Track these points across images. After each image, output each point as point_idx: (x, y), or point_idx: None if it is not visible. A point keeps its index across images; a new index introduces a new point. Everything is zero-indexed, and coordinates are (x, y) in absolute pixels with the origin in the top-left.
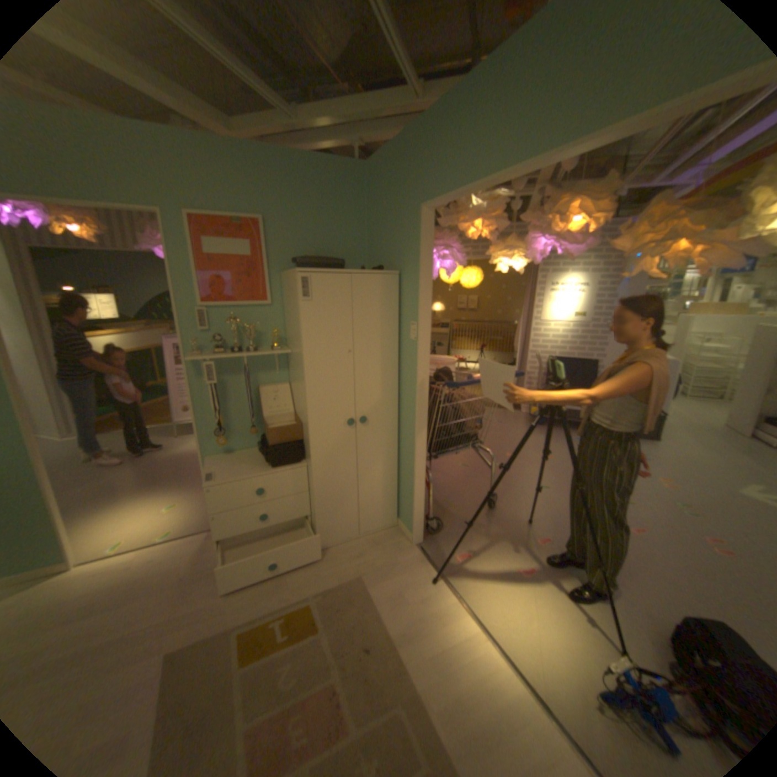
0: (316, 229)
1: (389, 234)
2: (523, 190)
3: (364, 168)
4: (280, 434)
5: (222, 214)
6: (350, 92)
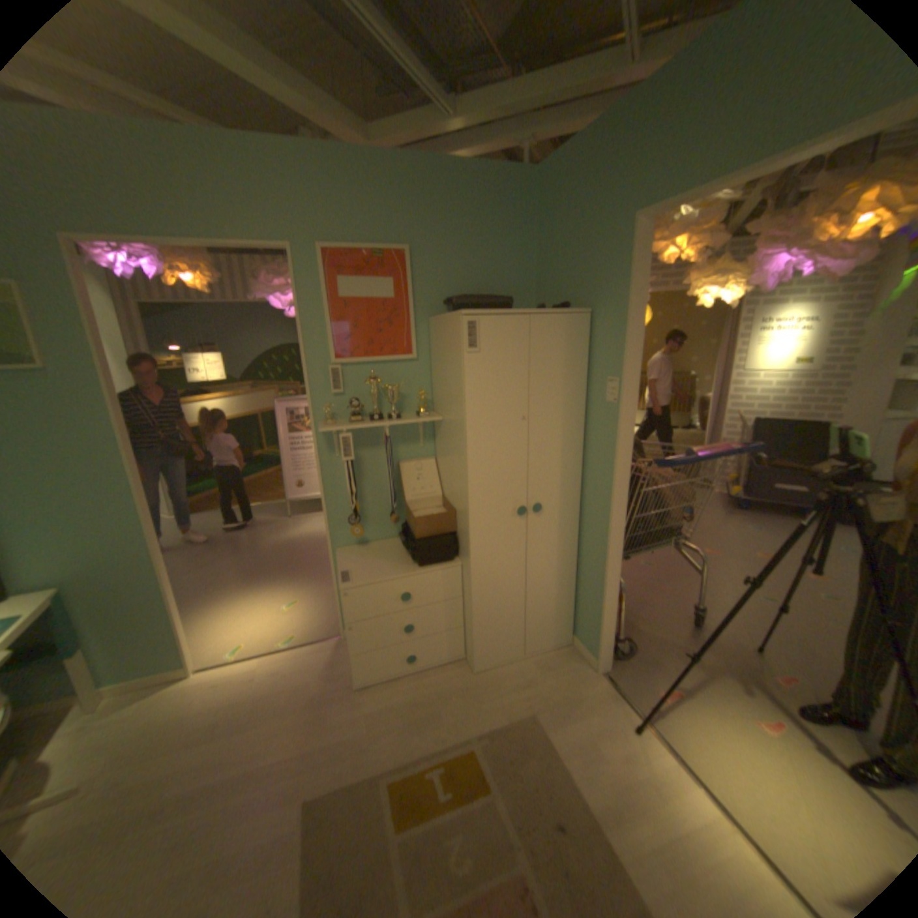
0: (472, 259)
1: (574, 259)
2: (735, 193)
3: (535, 174)
4: (429, 524)
5: (361, 246)
6: (513, 76)
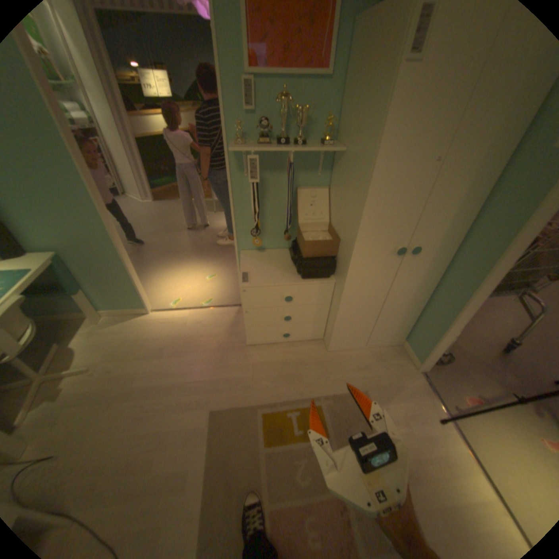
0: None
1: None
2: None
3: None
4: (315, 247)
5: None
6: None
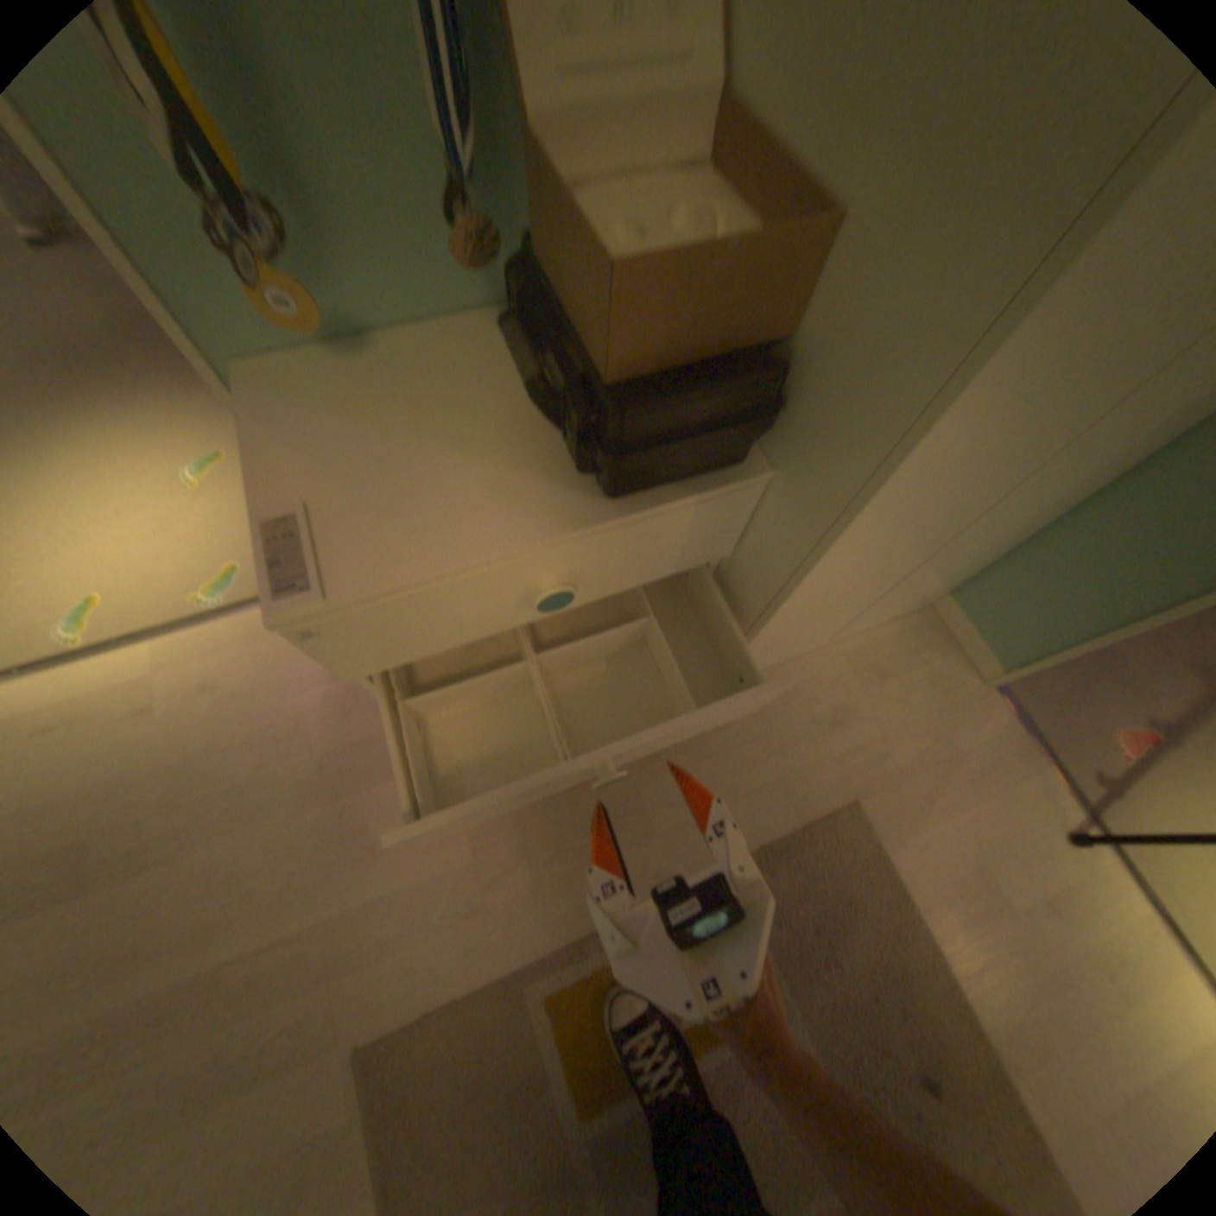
0: None
1: None
2: None
3: None
4: (691, 298)
5: None
6: None
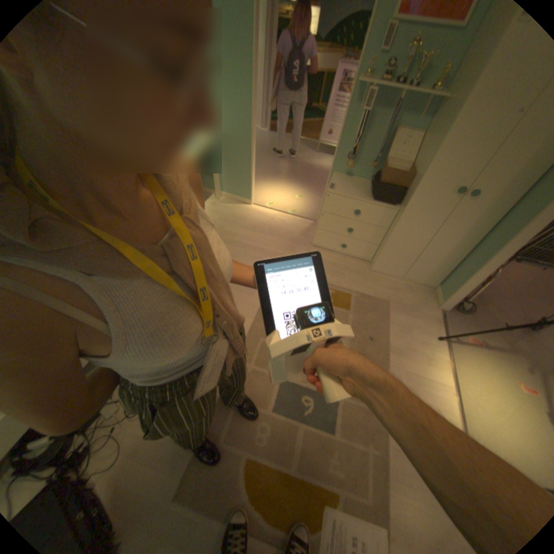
0: None
1: None
2: None
3: None
4: (393, 175)
5: None
6: None
